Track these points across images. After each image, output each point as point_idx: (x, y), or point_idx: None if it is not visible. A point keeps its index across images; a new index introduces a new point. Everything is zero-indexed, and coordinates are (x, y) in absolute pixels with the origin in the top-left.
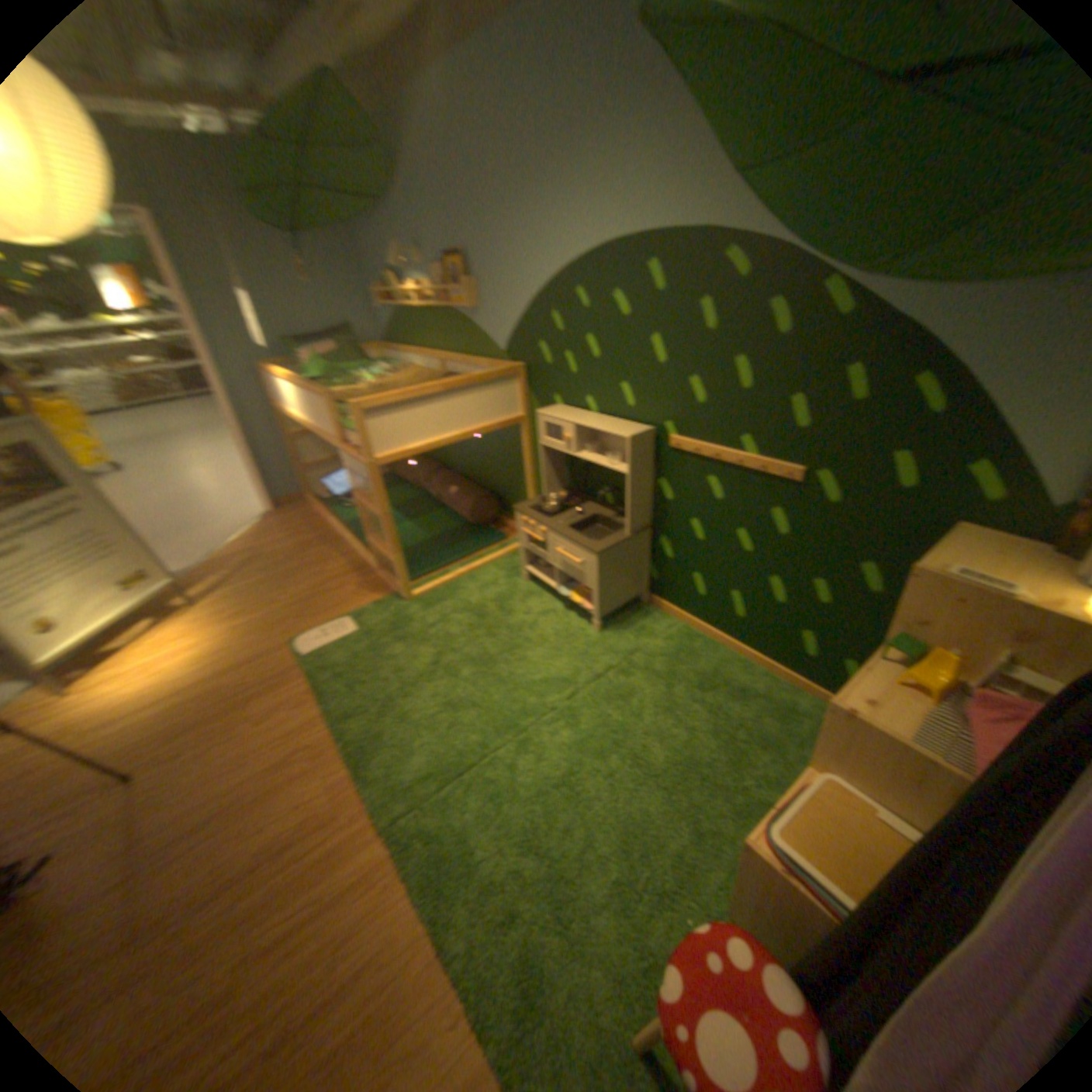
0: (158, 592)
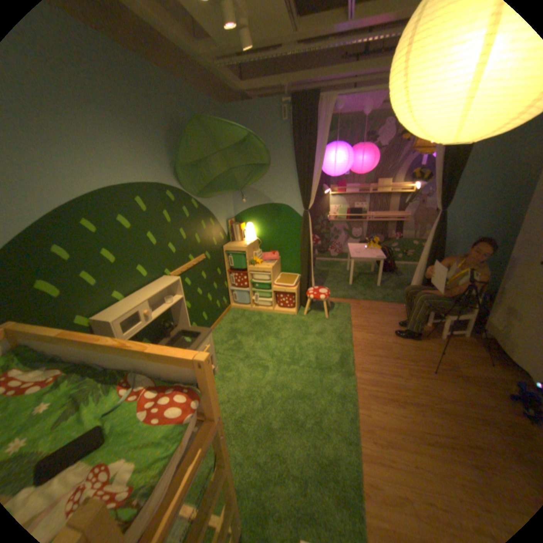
0: None
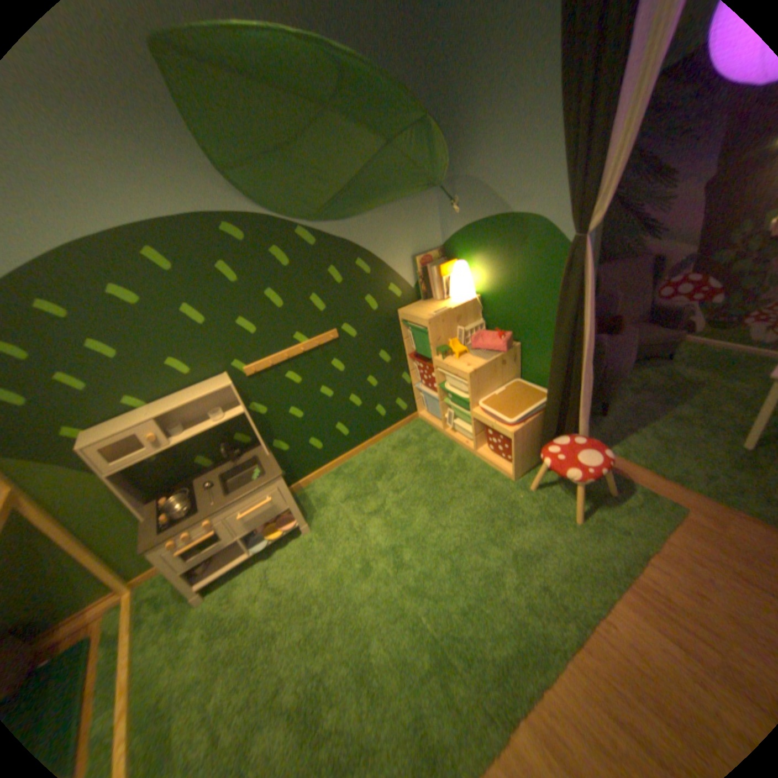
0: None
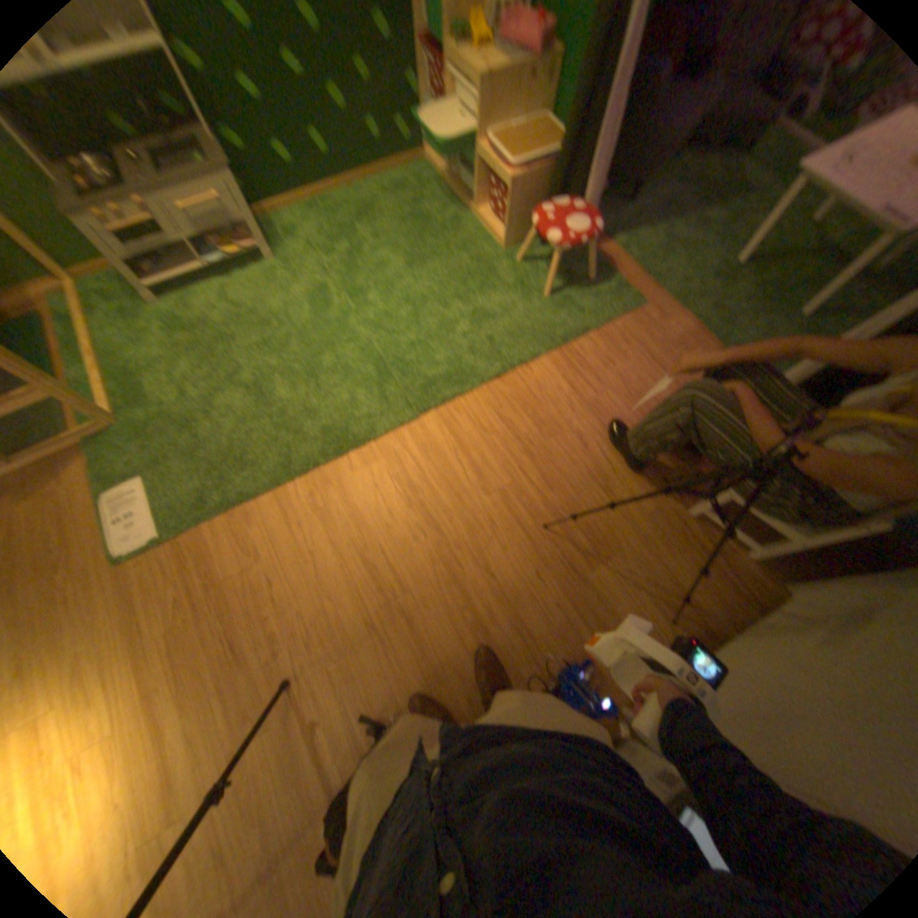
0: None
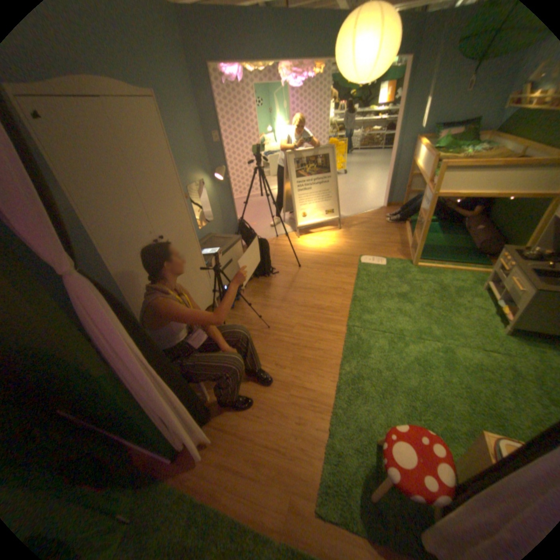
0: (332, 220)
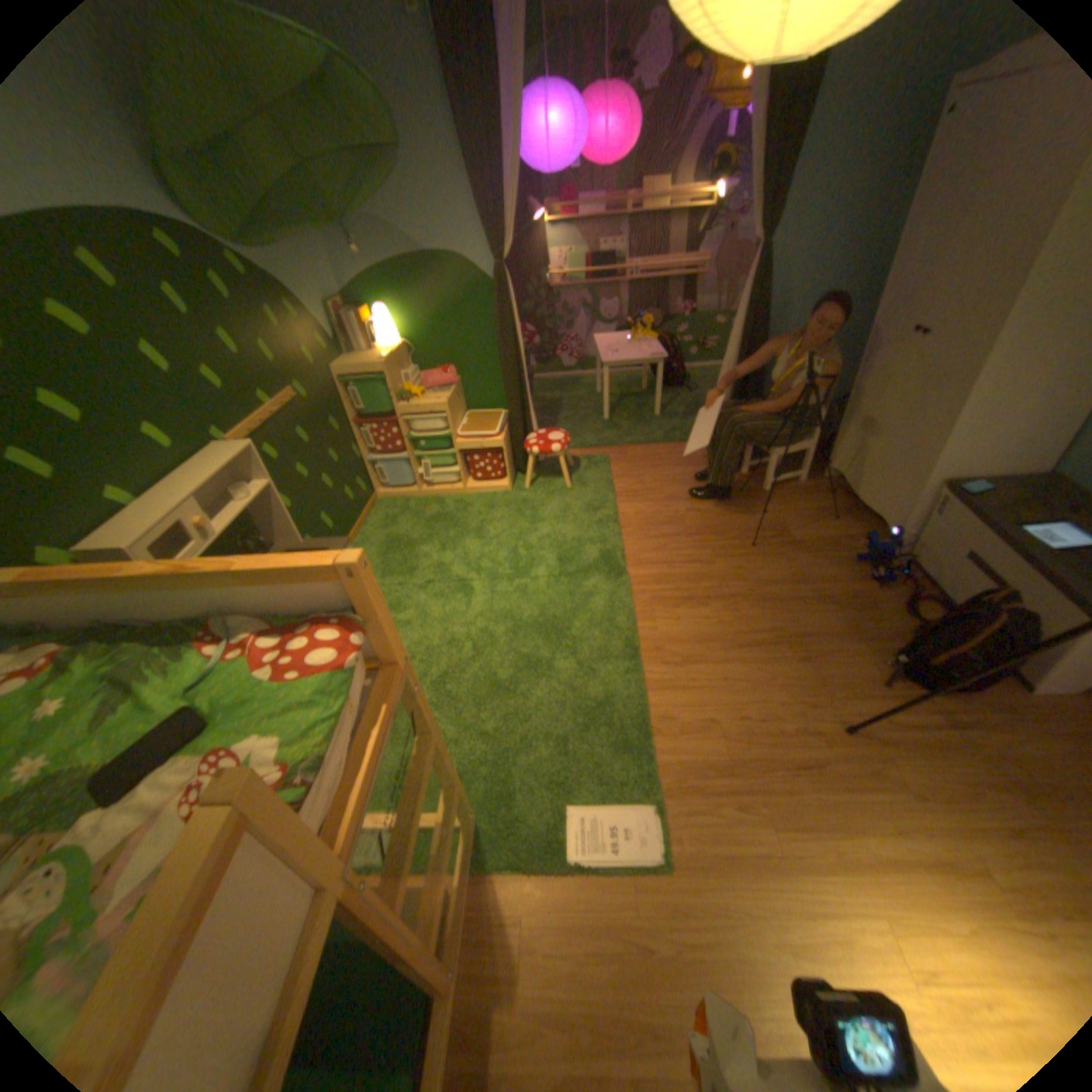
0: None
